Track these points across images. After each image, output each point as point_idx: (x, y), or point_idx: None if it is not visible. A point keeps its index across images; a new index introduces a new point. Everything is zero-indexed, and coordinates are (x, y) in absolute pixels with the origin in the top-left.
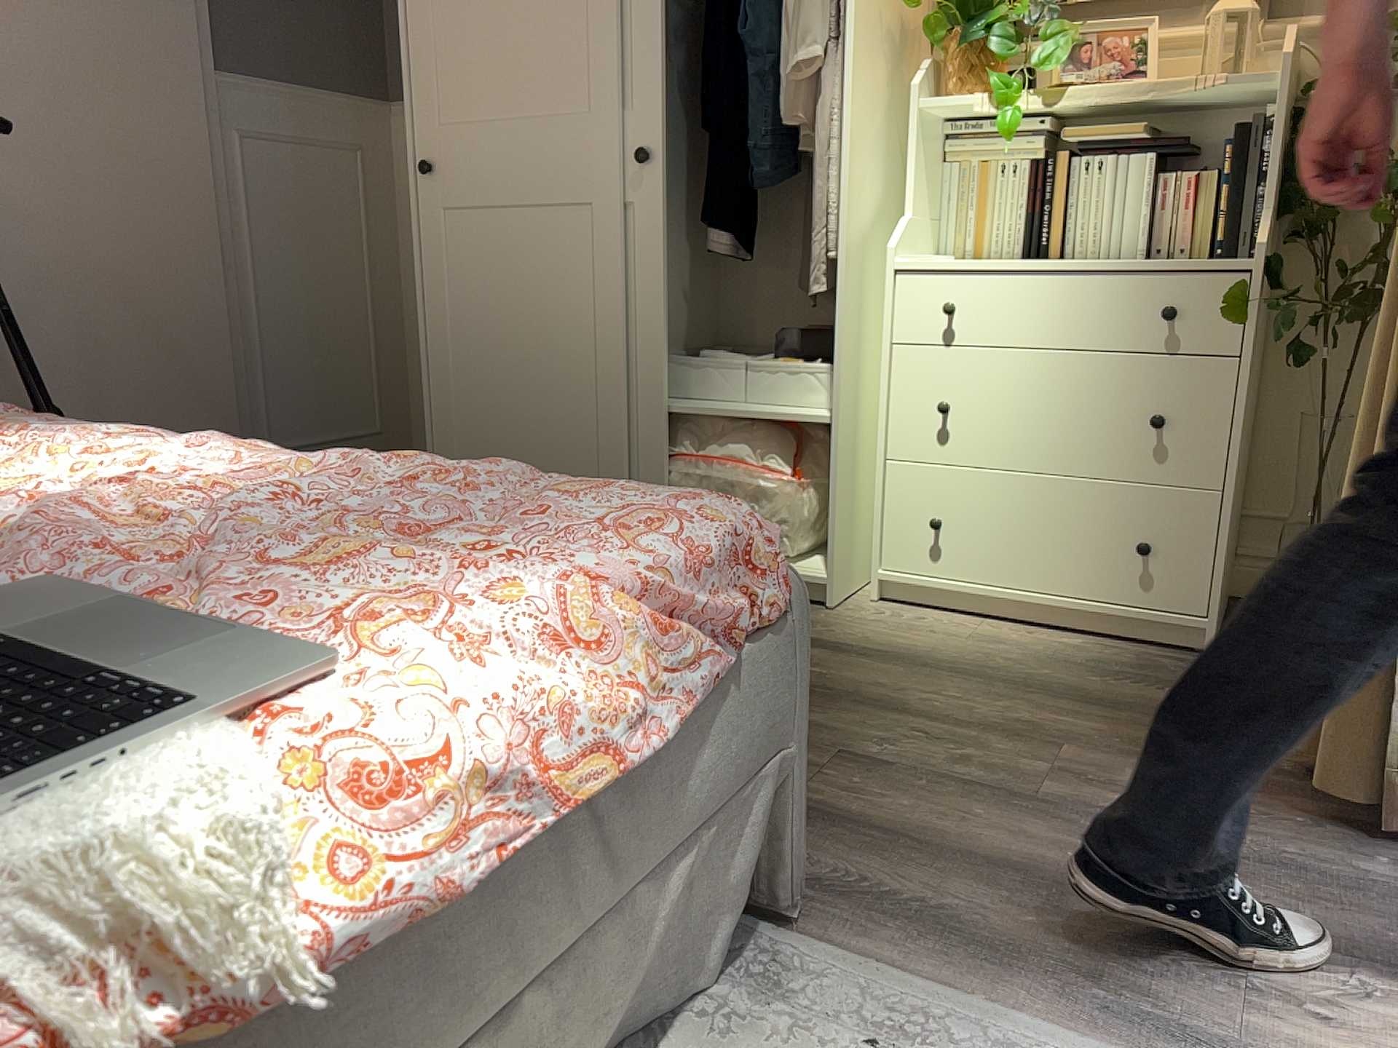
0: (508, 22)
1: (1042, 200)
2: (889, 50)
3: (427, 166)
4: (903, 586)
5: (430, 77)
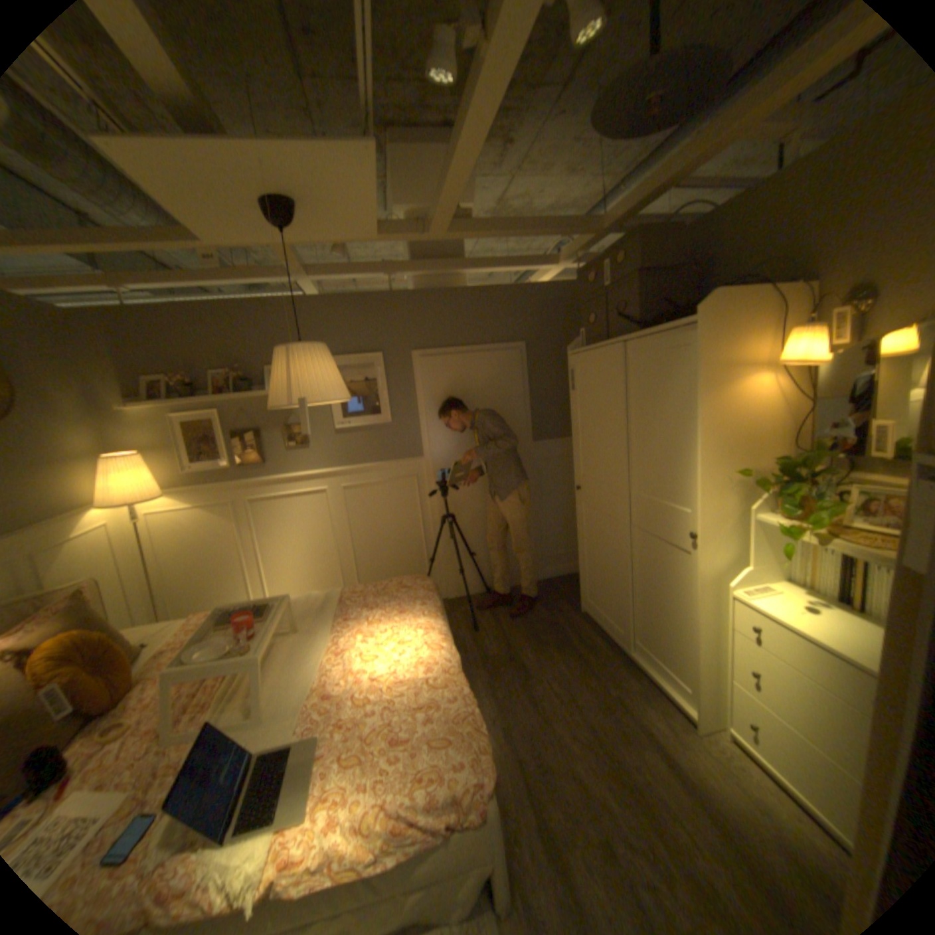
0: (597, 448)
1: (850, 575)
2: (743, 488)
3: (577, 488)
4: (741, 743)
5: (579, 458)
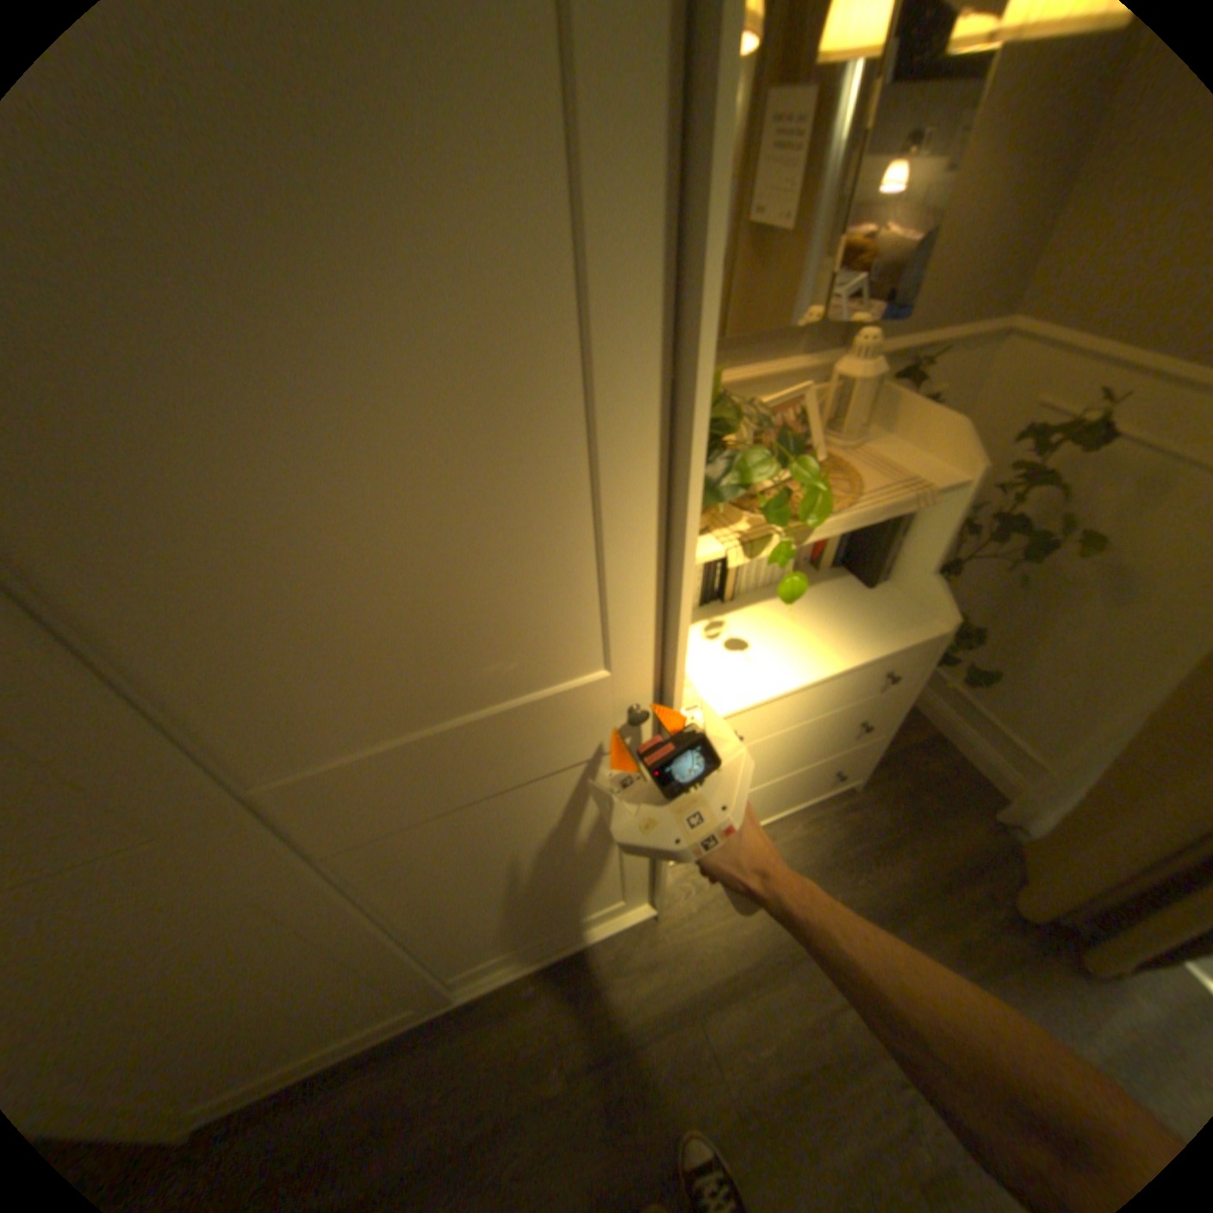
0: None
1: (716, 562)
2: None
3: None
4: None
5: None
